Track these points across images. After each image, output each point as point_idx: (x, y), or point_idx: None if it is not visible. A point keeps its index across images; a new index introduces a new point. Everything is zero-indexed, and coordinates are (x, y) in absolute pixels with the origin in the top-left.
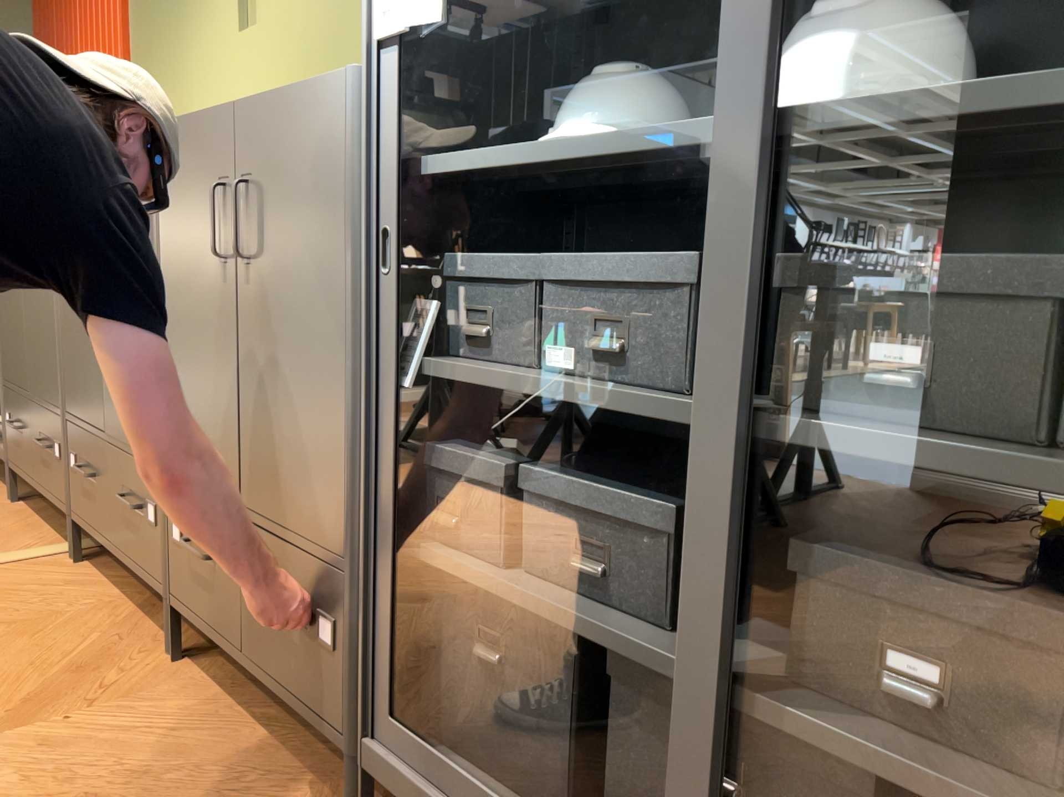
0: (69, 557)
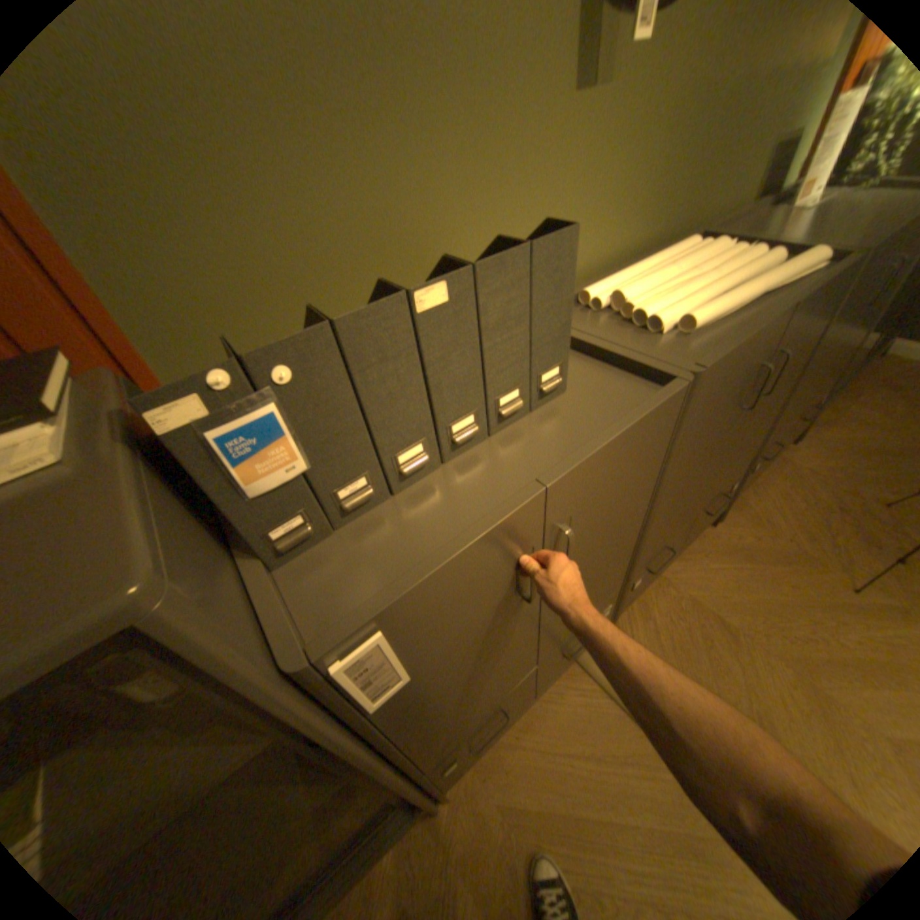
0: None
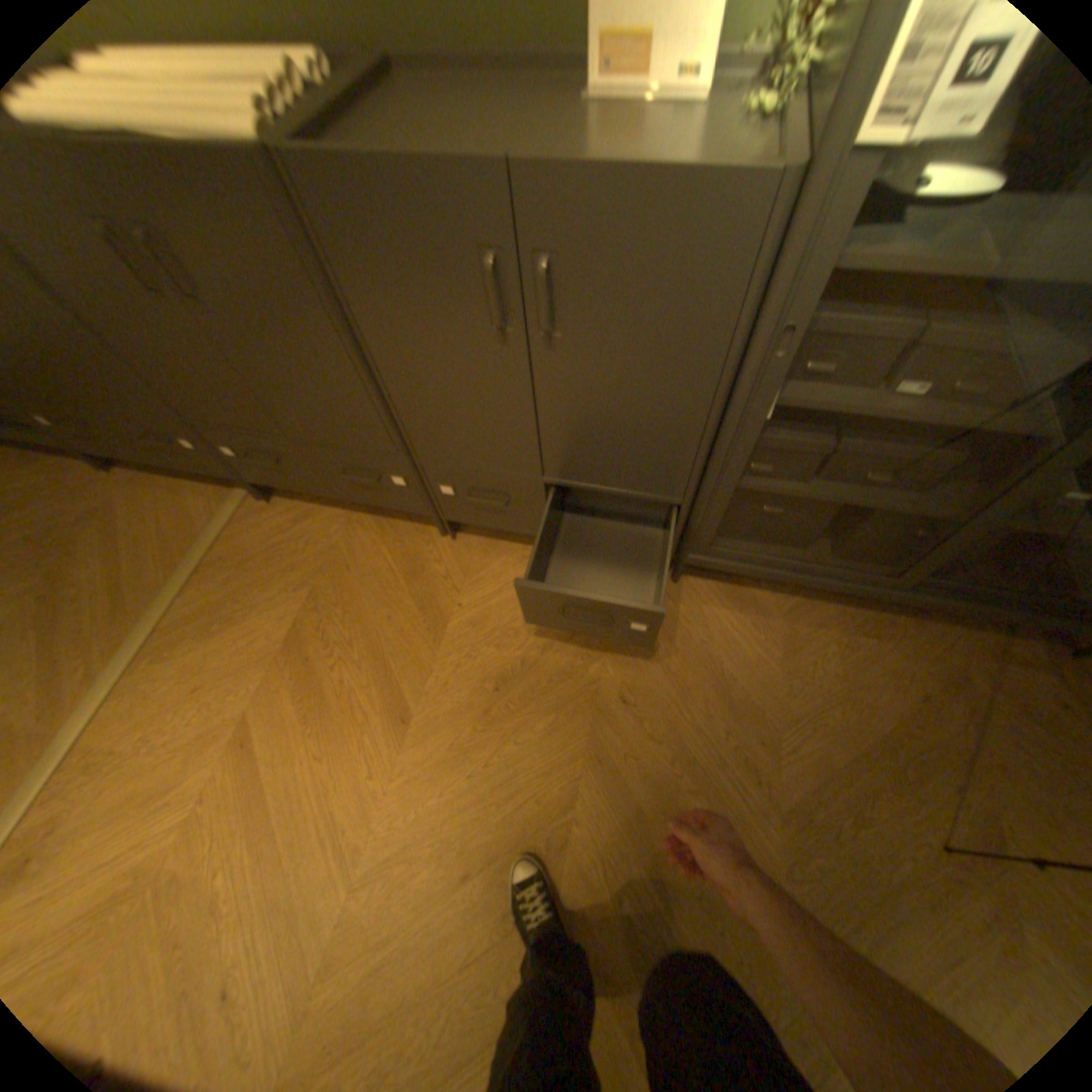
0: (255, 501)
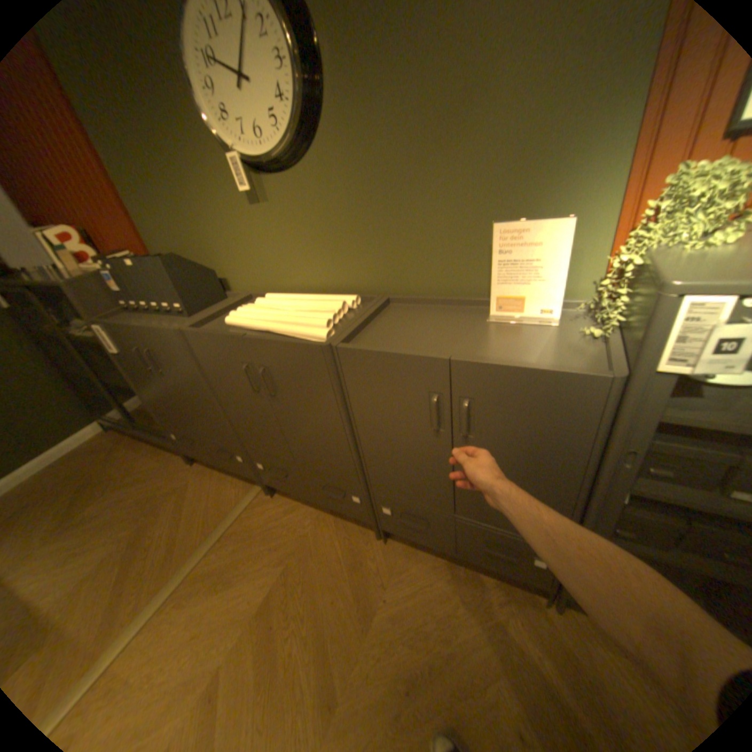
0: (263, 494)
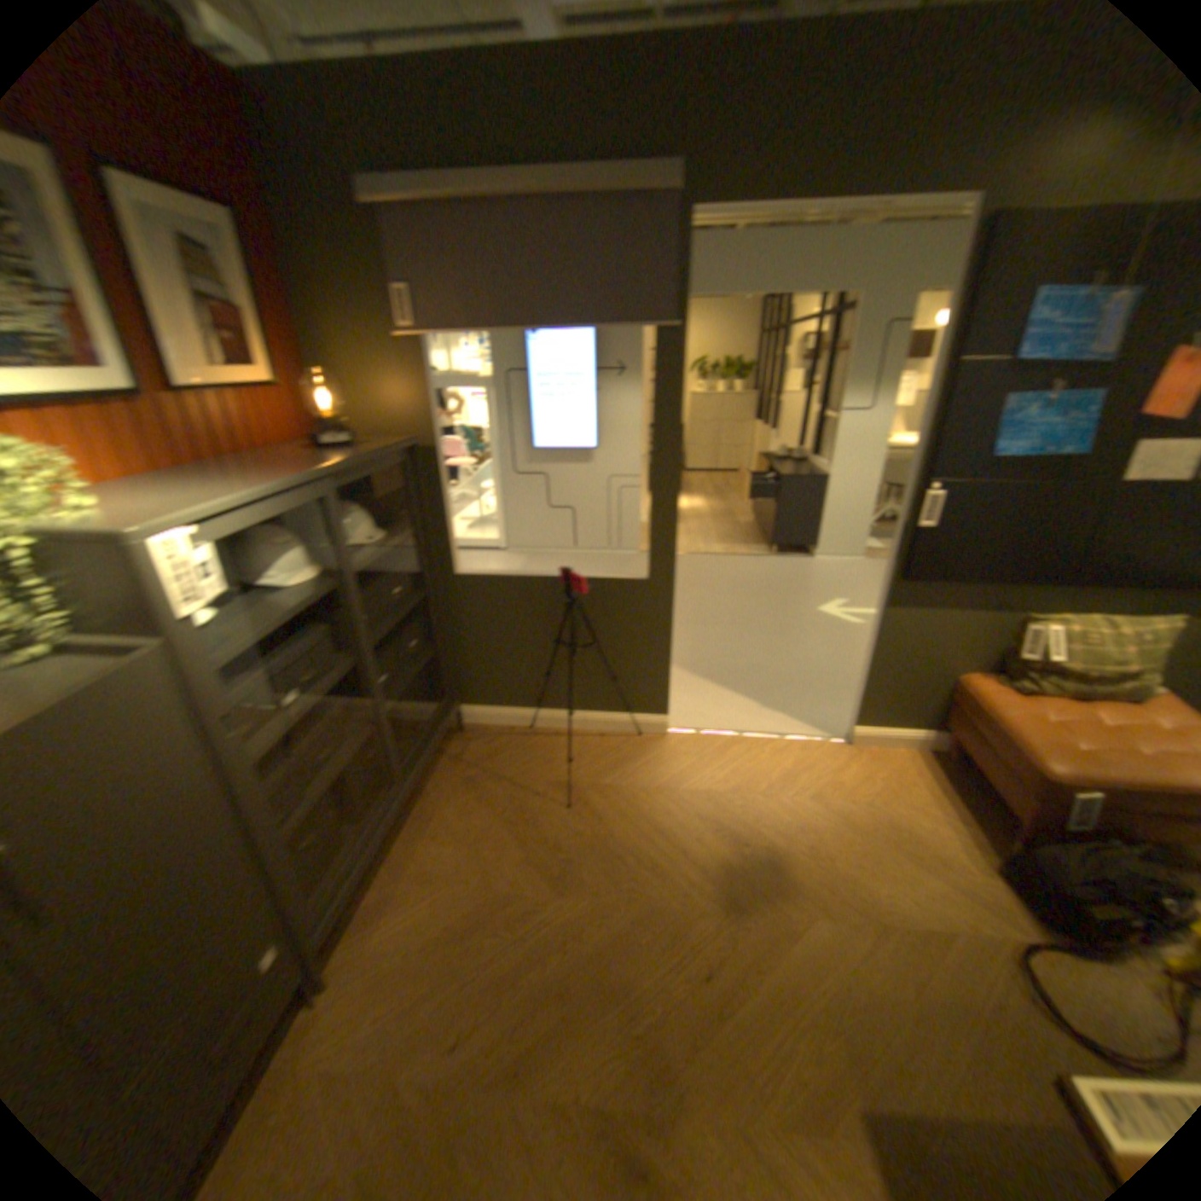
0: None
